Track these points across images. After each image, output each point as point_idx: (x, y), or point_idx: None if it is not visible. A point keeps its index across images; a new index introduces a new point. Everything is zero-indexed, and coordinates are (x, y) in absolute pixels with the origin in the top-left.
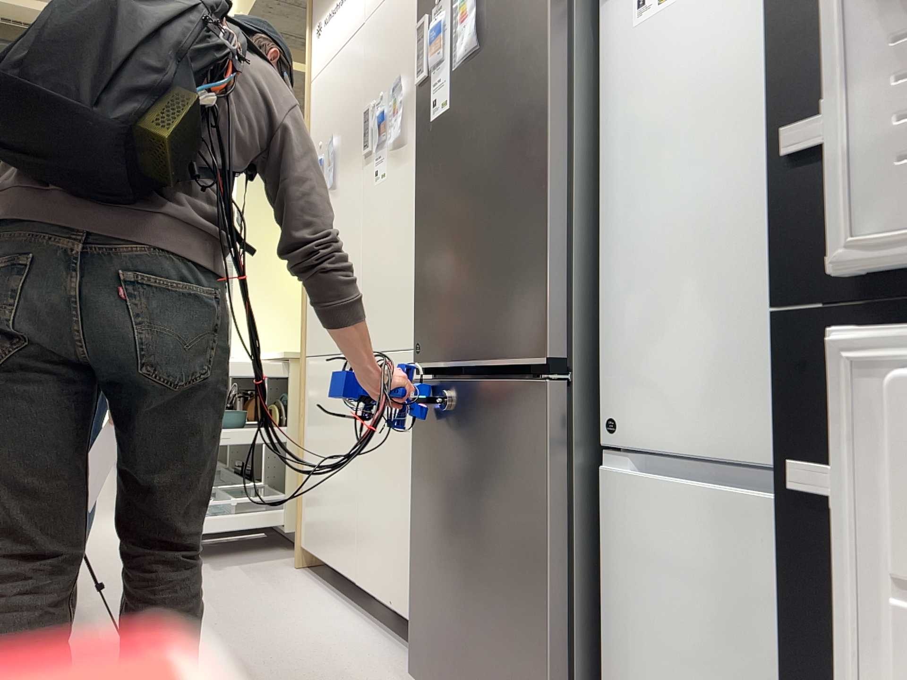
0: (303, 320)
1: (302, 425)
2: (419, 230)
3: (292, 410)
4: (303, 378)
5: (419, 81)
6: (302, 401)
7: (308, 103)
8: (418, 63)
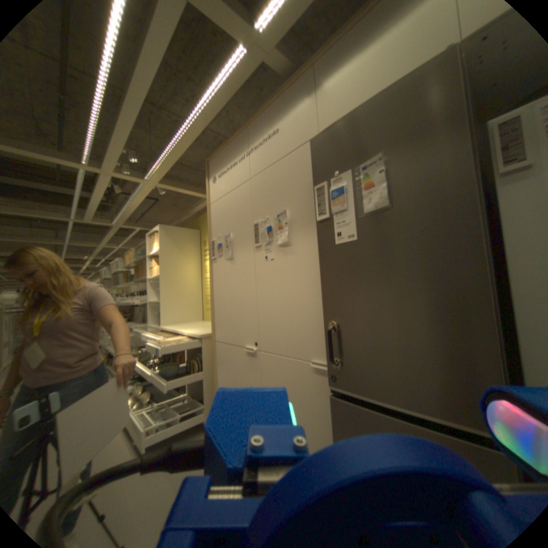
0: (213, 322)
1: (215, 377)
2: (328, 306)
3: (204, 363)
4: (214, 352)
5: (321, 219)
6: (215, 364)
7: (209, 214)
8: (320, 208)
